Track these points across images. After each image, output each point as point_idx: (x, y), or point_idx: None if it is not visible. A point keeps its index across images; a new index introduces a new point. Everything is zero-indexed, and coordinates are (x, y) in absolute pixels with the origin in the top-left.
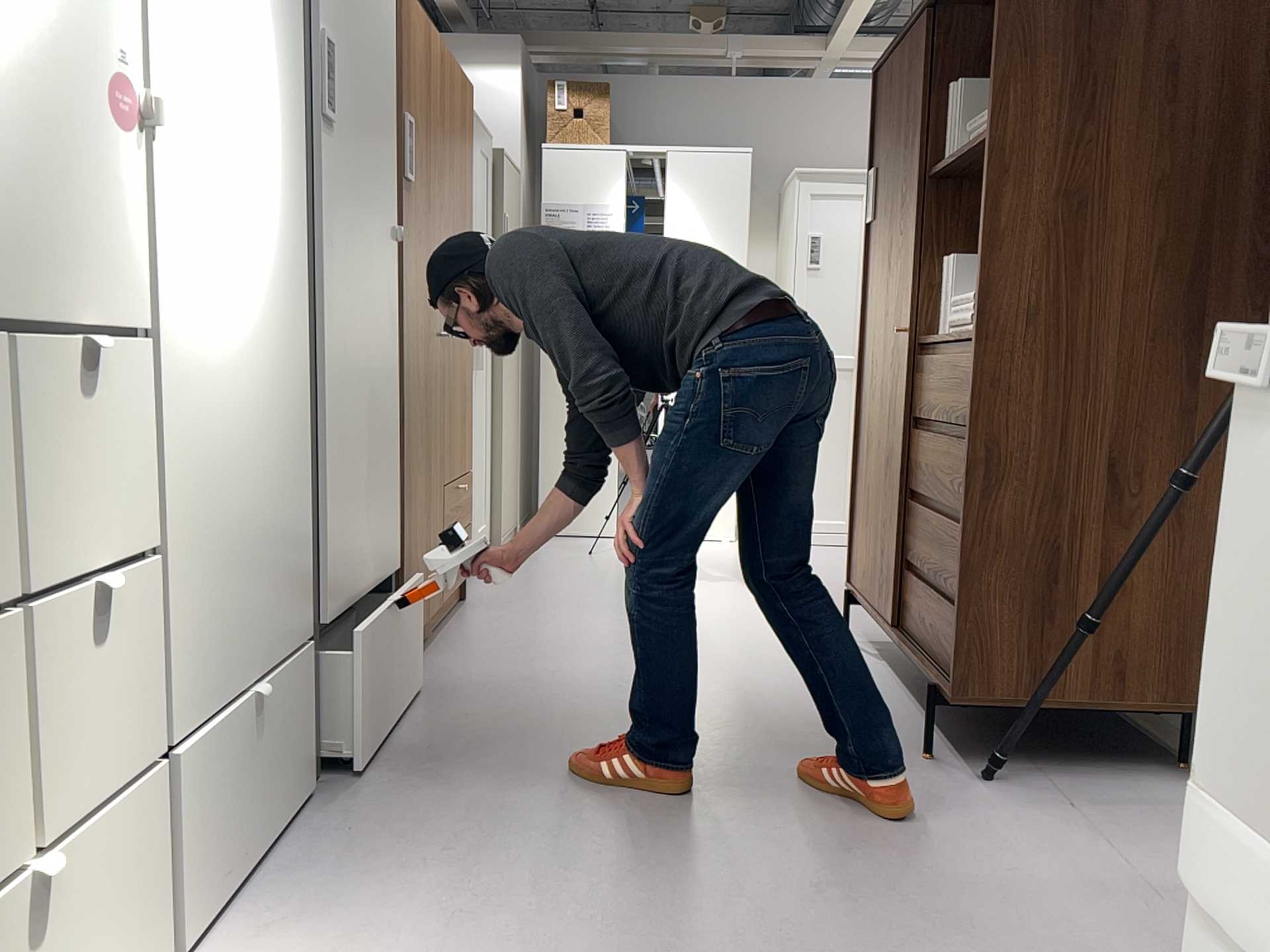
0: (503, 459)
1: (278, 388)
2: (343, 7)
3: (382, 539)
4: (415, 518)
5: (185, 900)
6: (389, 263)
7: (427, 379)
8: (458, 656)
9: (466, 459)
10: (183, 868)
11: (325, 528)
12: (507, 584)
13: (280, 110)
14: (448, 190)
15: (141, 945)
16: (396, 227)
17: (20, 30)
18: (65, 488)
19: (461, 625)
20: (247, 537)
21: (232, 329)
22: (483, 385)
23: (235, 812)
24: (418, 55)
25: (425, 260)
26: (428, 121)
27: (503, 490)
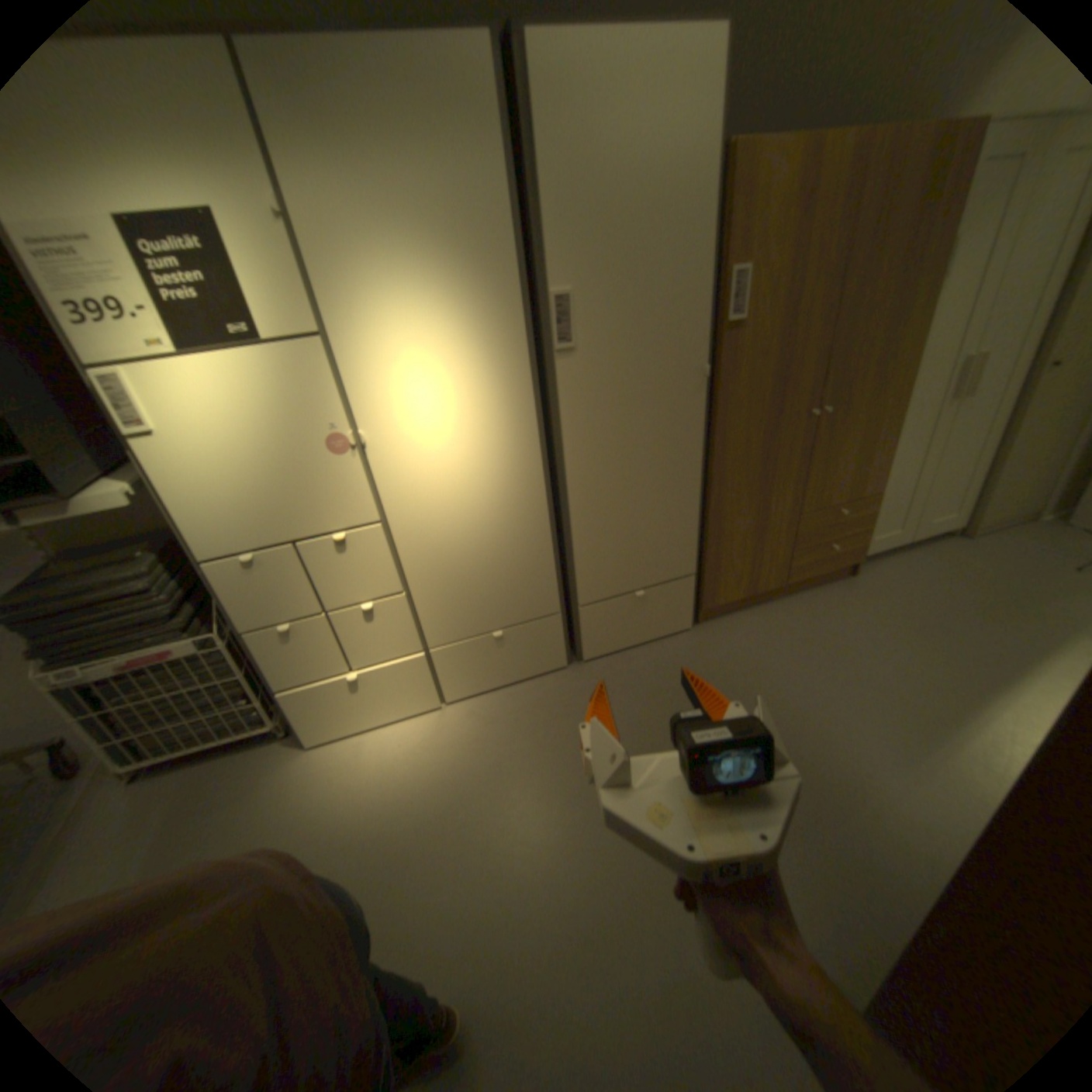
0: (1009, 464)
1: (512, 514)
2: (594, 250)
3: (665, 562)
4: (733, 543)
5: (448, 689)
6: (690, 398)
7: (772, 453)
8: (763, 623)
9: (869, 488)
10: (446, 681)
11: (578, 566)
12: (920, 573)
13: (499, 373)
14: (857, 282)
15: (422, 696)
16: (705, 367)
17: (276, 447)
18: (344, 580)
19: (814, 598)
20: (486, 579)
21: (458, 501)
22: (992, 403)
23: (486, 669)
24: (780, 190)
25: (779, 366)
26: (803, 241)
27: (1004, 489)
